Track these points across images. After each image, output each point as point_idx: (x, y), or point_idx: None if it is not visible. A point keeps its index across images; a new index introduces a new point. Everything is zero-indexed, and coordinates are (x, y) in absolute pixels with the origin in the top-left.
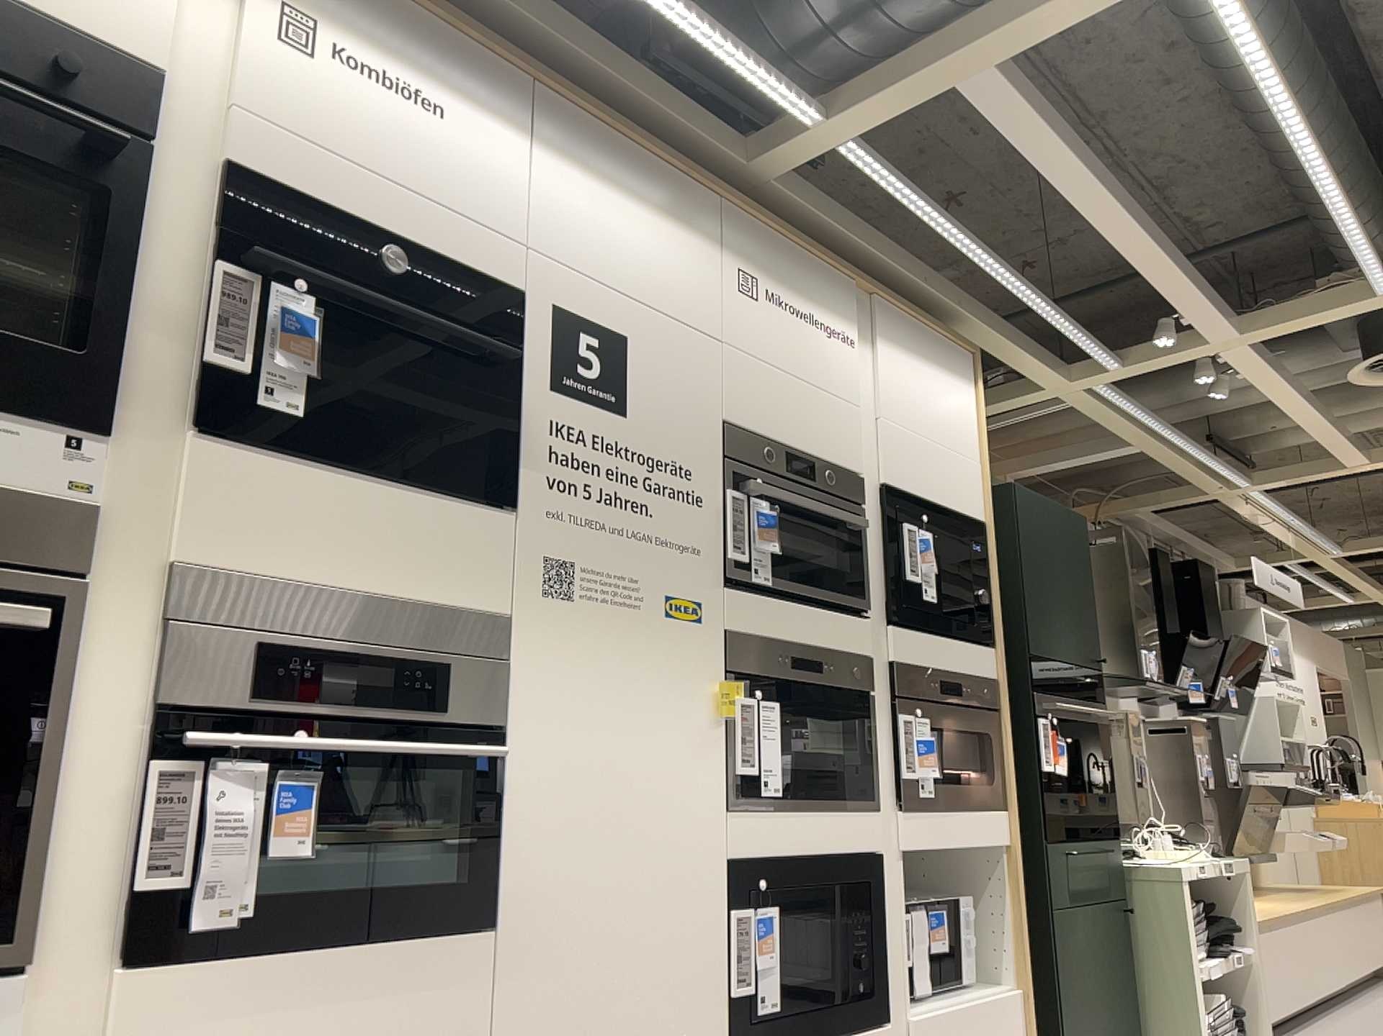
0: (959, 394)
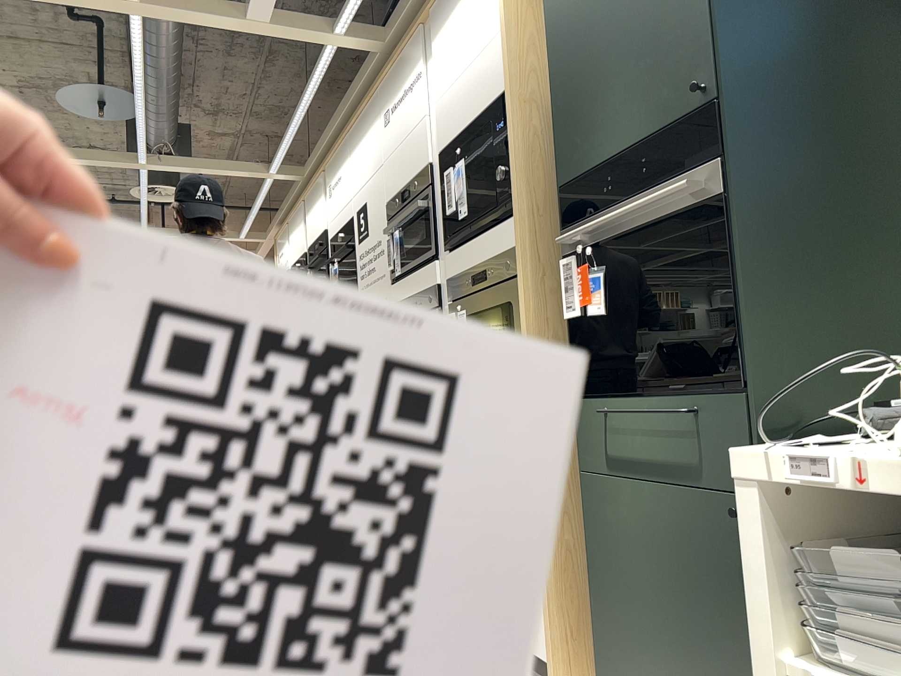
0: None
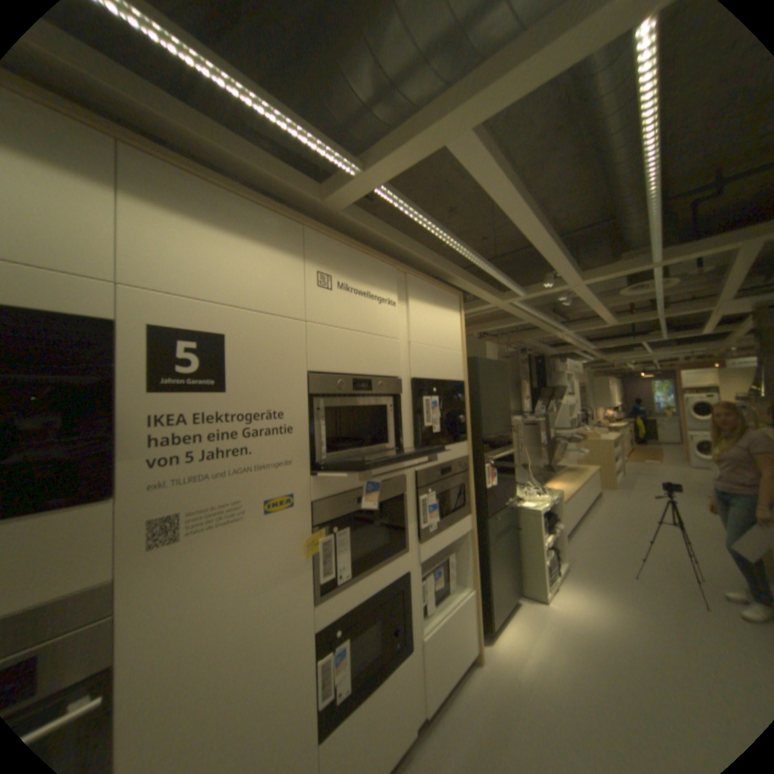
0: (453, 319)
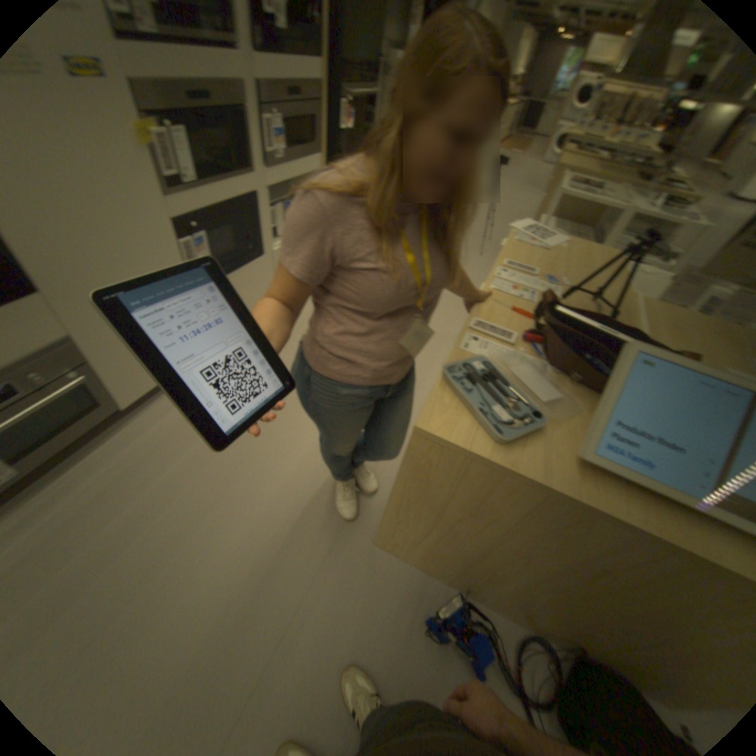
0: None
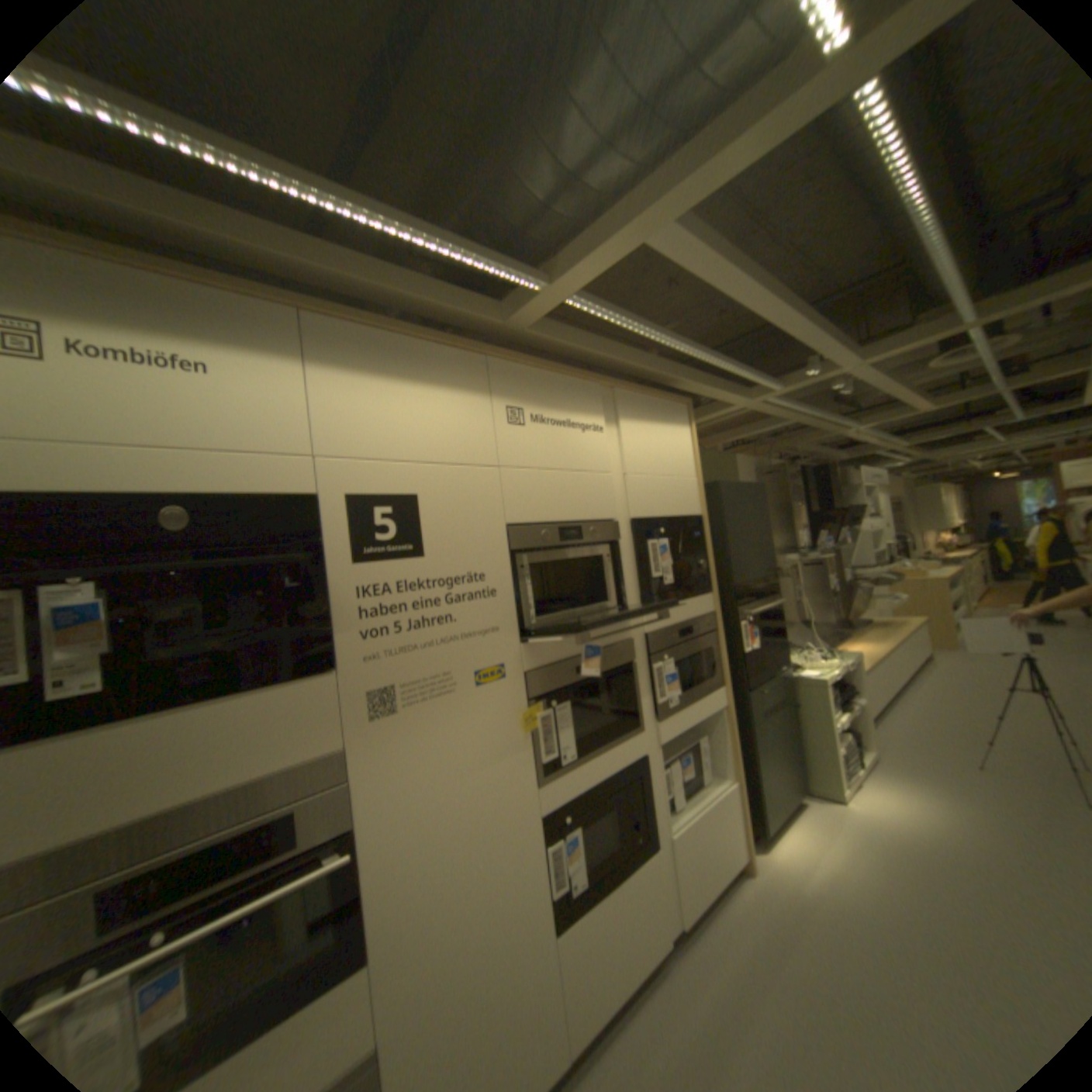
0: (681, 436)
